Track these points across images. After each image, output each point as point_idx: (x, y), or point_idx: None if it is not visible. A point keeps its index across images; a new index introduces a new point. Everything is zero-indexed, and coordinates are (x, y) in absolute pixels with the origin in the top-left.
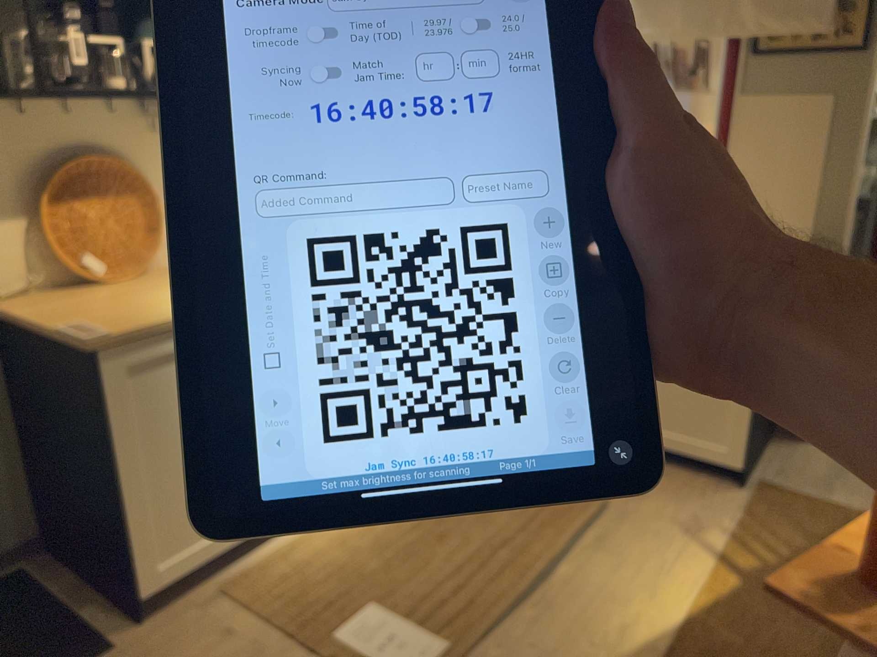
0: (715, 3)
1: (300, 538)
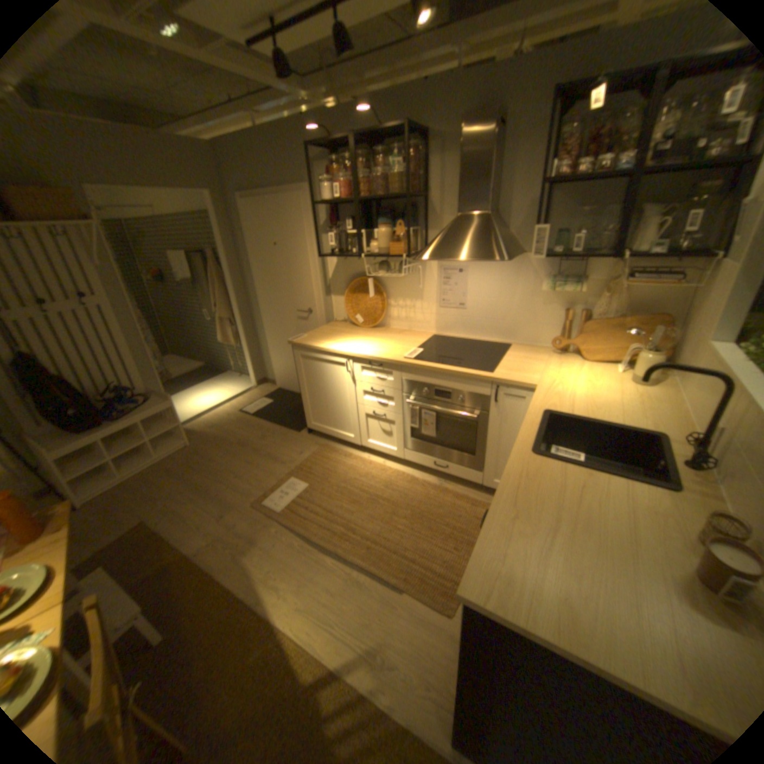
0: None
1: (353, 456)
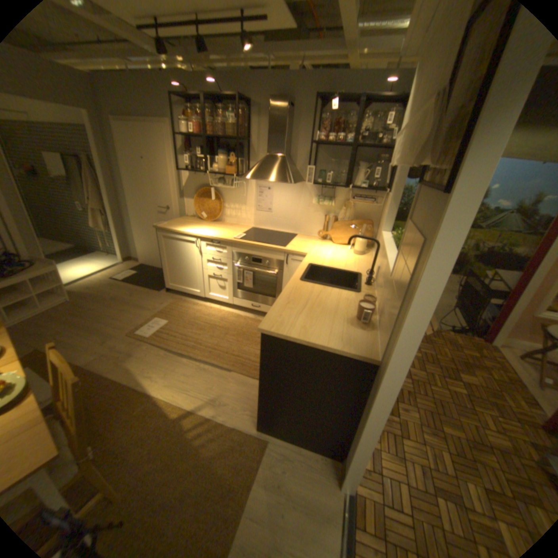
0: (412, 136)
1: (199, 304)
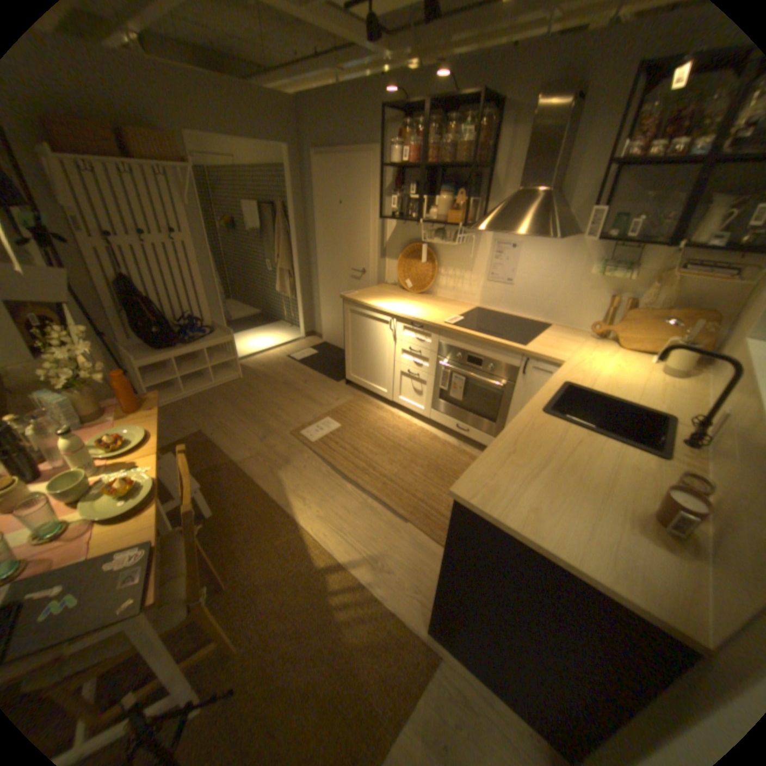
0: None
1: (384, 409)
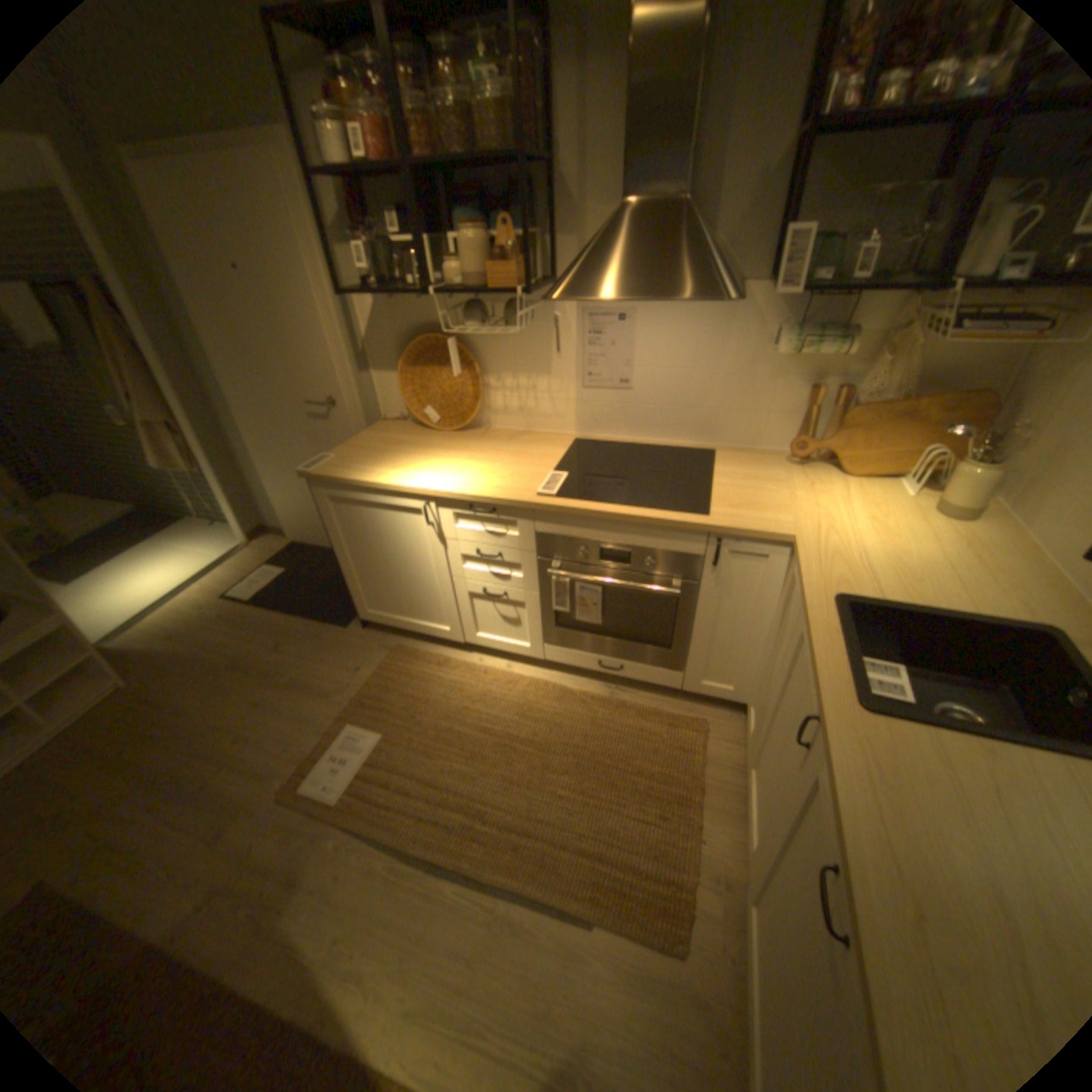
0: None
1: (453, 662)
